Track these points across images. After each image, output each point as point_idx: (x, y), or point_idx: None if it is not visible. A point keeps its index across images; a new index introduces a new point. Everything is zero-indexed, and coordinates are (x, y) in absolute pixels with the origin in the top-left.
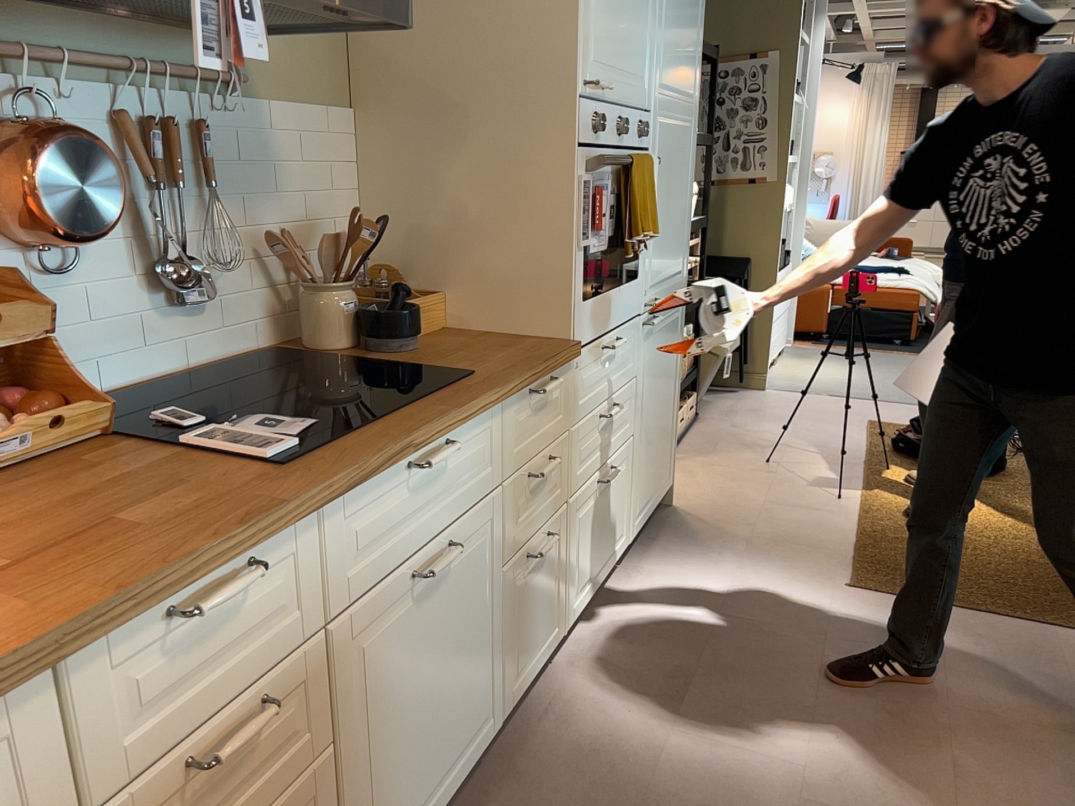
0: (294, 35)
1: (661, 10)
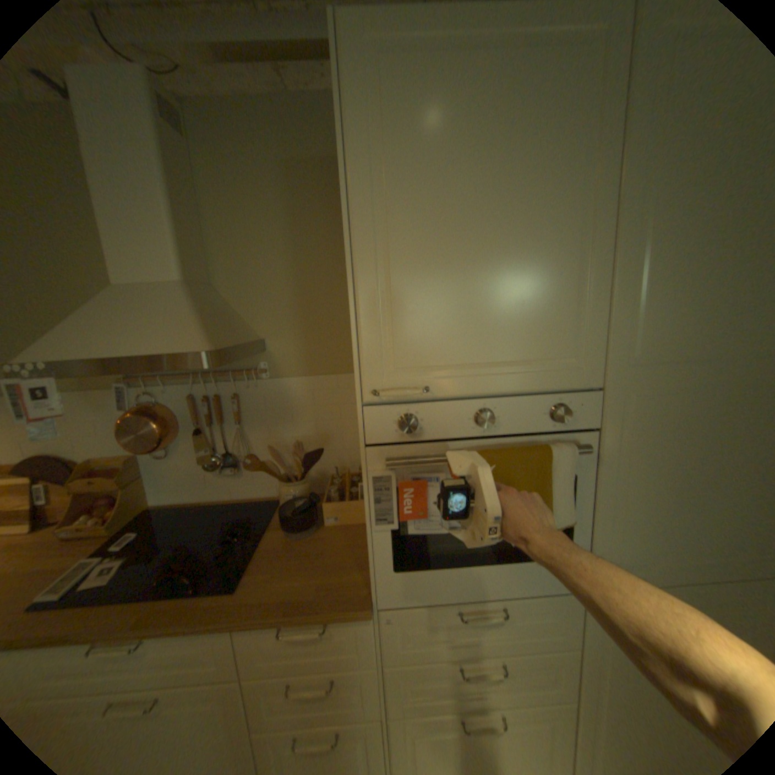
0: (310, 339)
1: (627, 267)
